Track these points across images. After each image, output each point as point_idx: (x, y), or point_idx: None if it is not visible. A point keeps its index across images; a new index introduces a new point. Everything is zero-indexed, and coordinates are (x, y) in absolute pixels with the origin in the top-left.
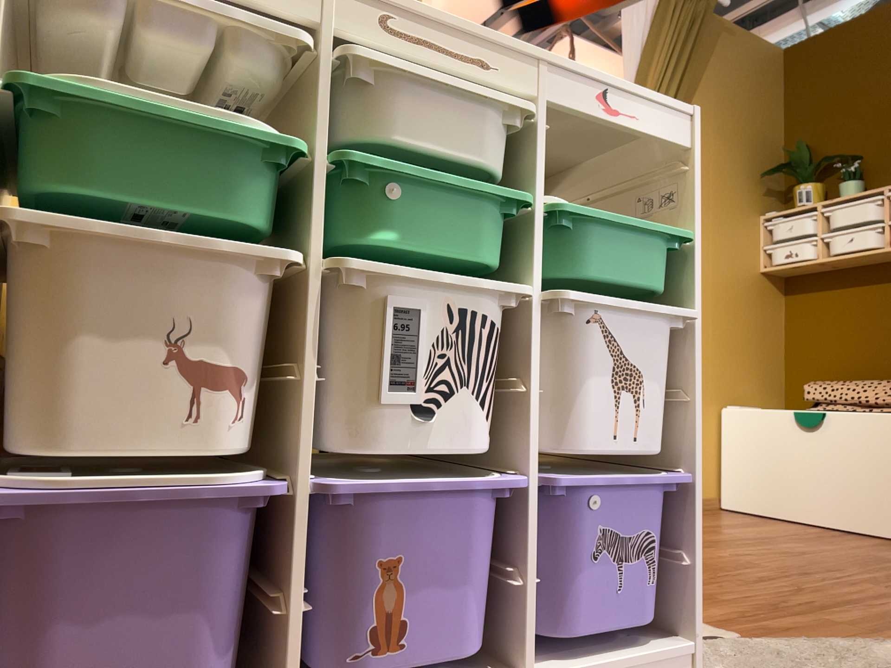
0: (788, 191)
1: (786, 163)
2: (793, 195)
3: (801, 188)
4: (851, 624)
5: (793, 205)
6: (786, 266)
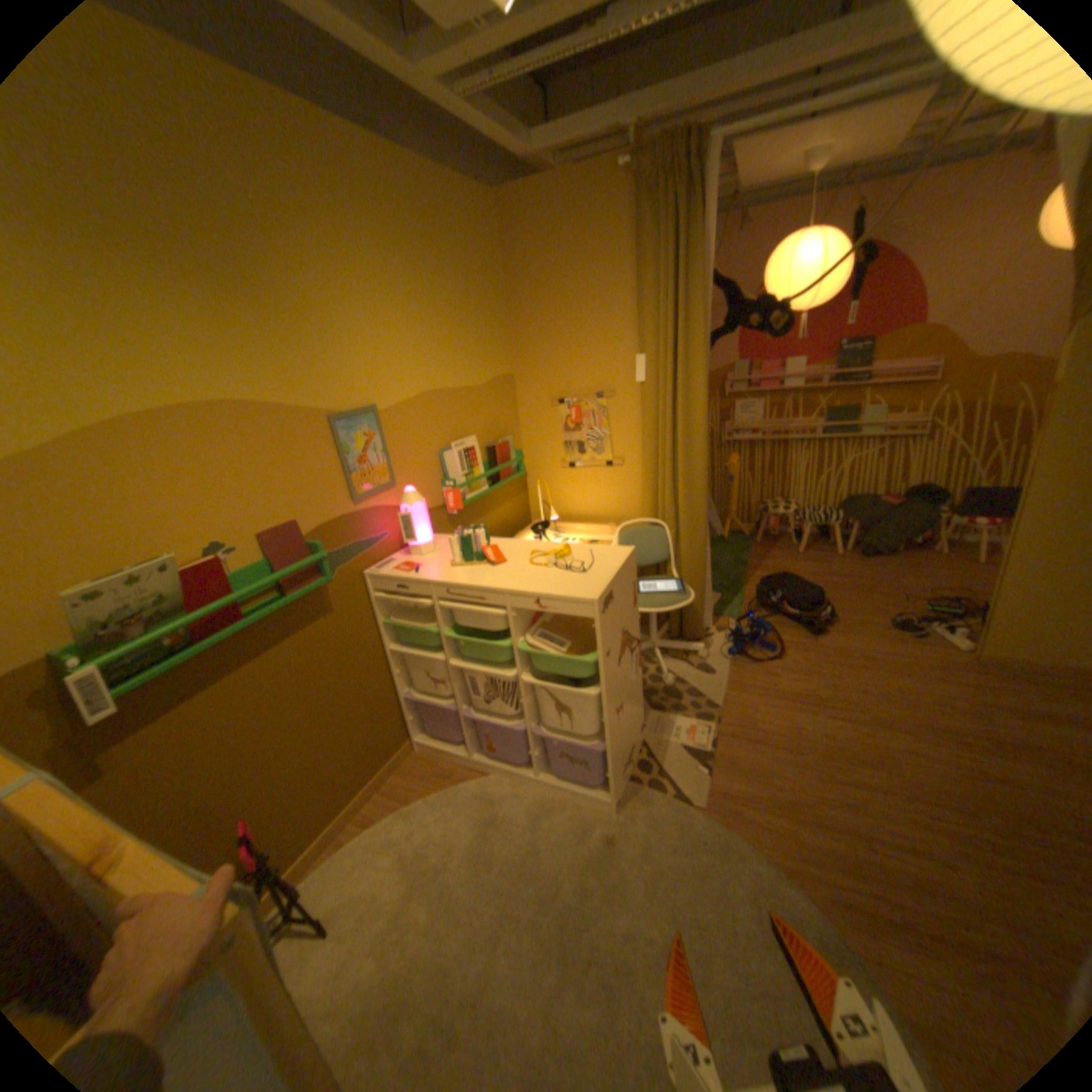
0: None
1: None
2: None
3: None
4: (795, 852)
5: None
6: None
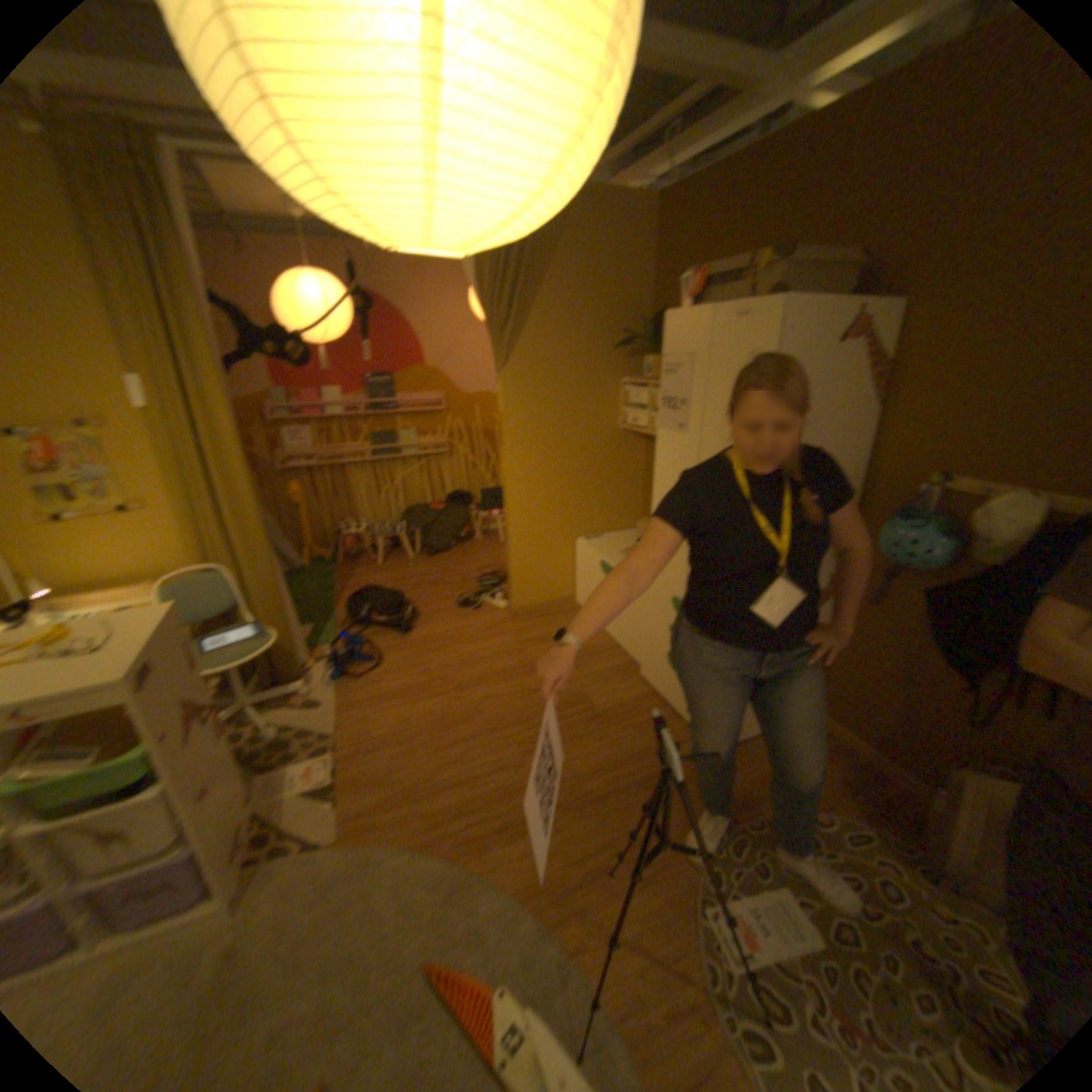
0: (644, 359)
1: (645, 330)
2: (645, 365)
3: (651, 359)
4: (419, 829)
5: (645, 374)
6: (634, 431)
